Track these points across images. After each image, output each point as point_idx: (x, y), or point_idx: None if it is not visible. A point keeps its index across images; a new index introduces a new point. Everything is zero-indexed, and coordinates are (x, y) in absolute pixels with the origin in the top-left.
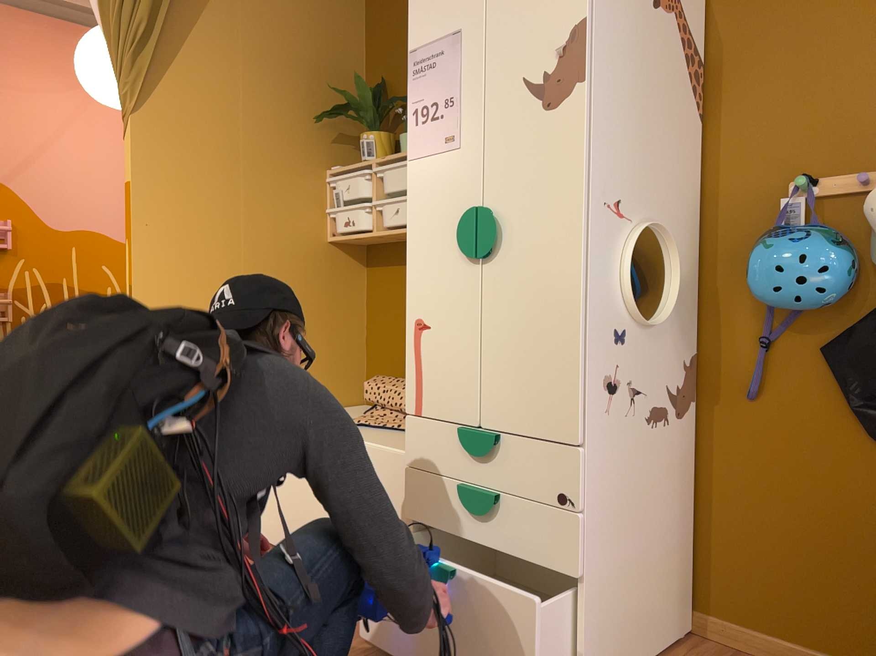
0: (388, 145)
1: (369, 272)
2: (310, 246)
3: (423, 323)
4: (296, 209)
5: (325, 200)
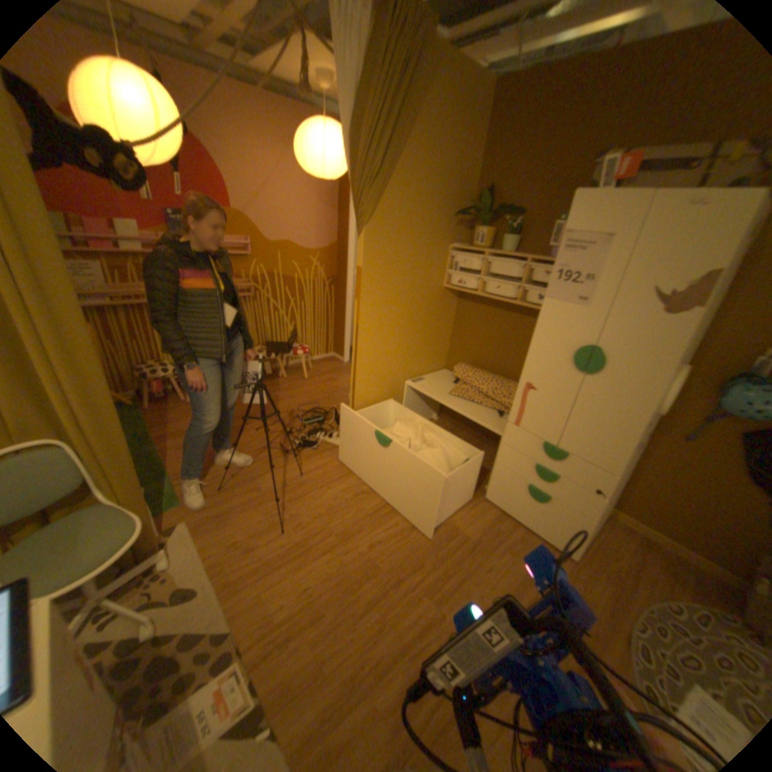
0: (492, 236)
1: (460, 303)
2: (435, 291)
3: (533, 386)
4: (432, 271)
5: (446, 263)
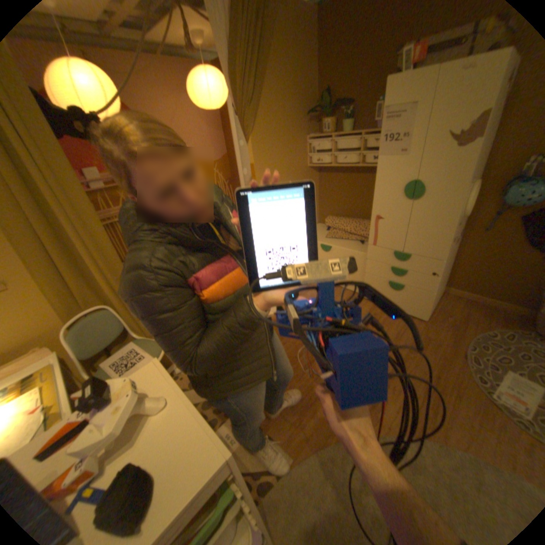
0: (334, 123)
1: (320, 175)
2: (303, 170)
3: (380, 217)
4: (298, 156)
5: (306, 149)
